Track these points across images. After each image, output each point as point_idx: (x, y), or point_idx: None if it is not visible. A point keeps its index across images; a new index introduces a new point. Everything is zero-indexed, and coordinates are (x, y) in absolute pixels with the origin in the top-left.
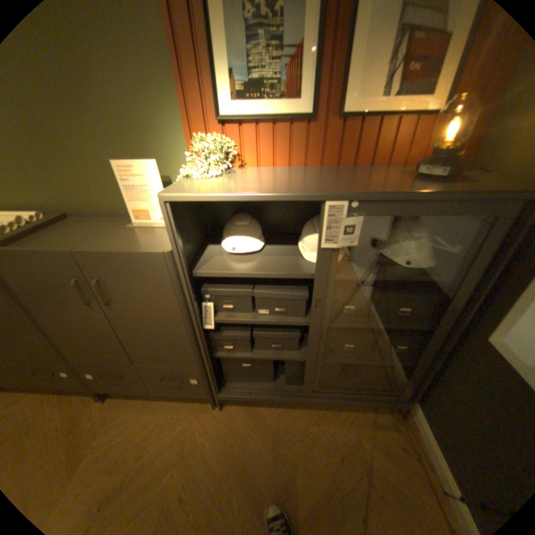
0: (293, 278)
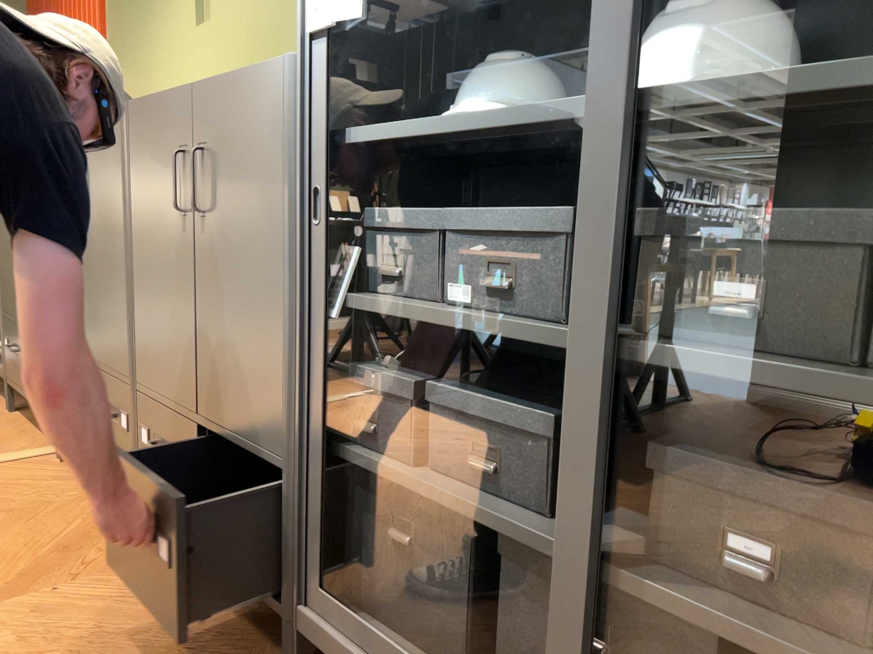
0: (534, 121)
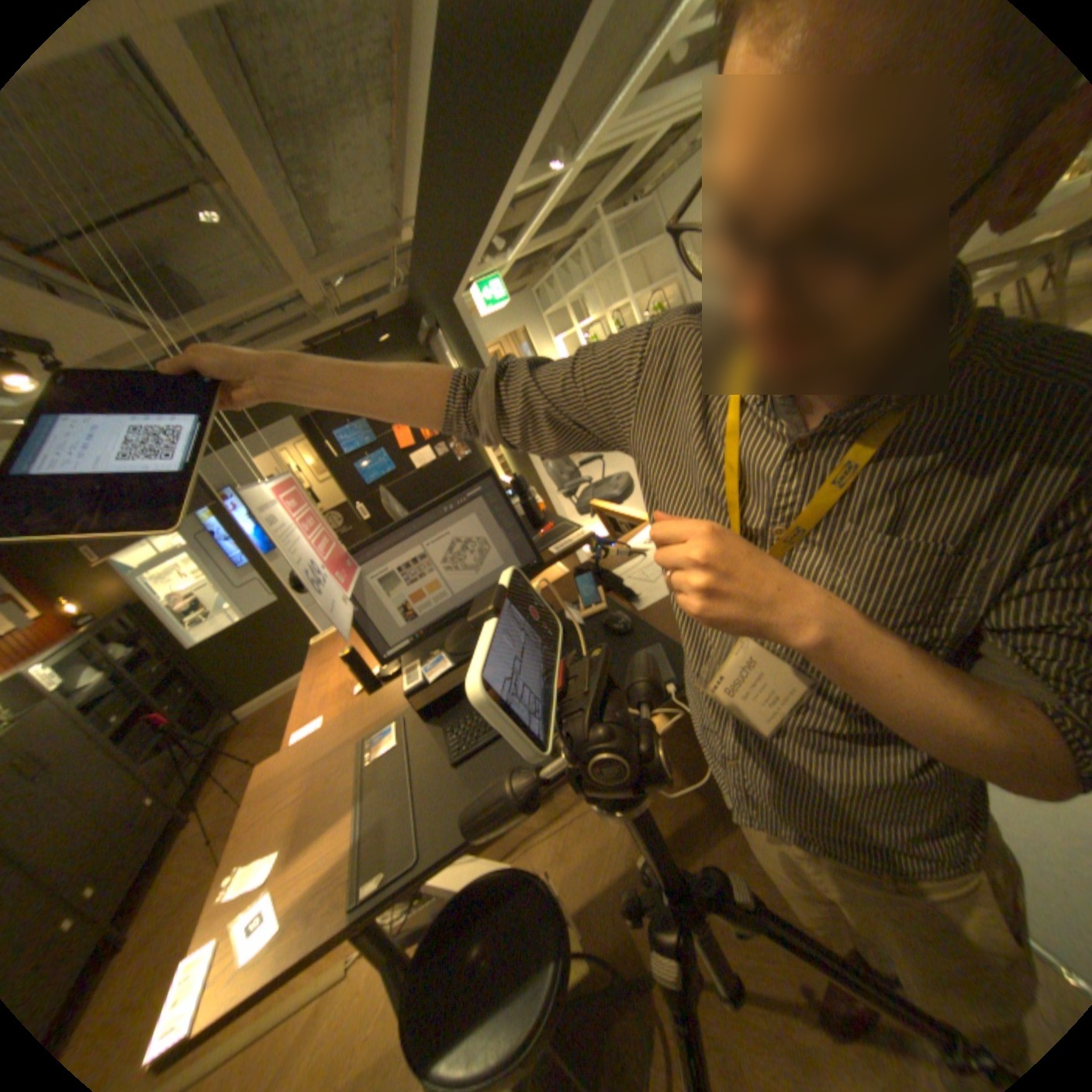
0: (103, 682)
